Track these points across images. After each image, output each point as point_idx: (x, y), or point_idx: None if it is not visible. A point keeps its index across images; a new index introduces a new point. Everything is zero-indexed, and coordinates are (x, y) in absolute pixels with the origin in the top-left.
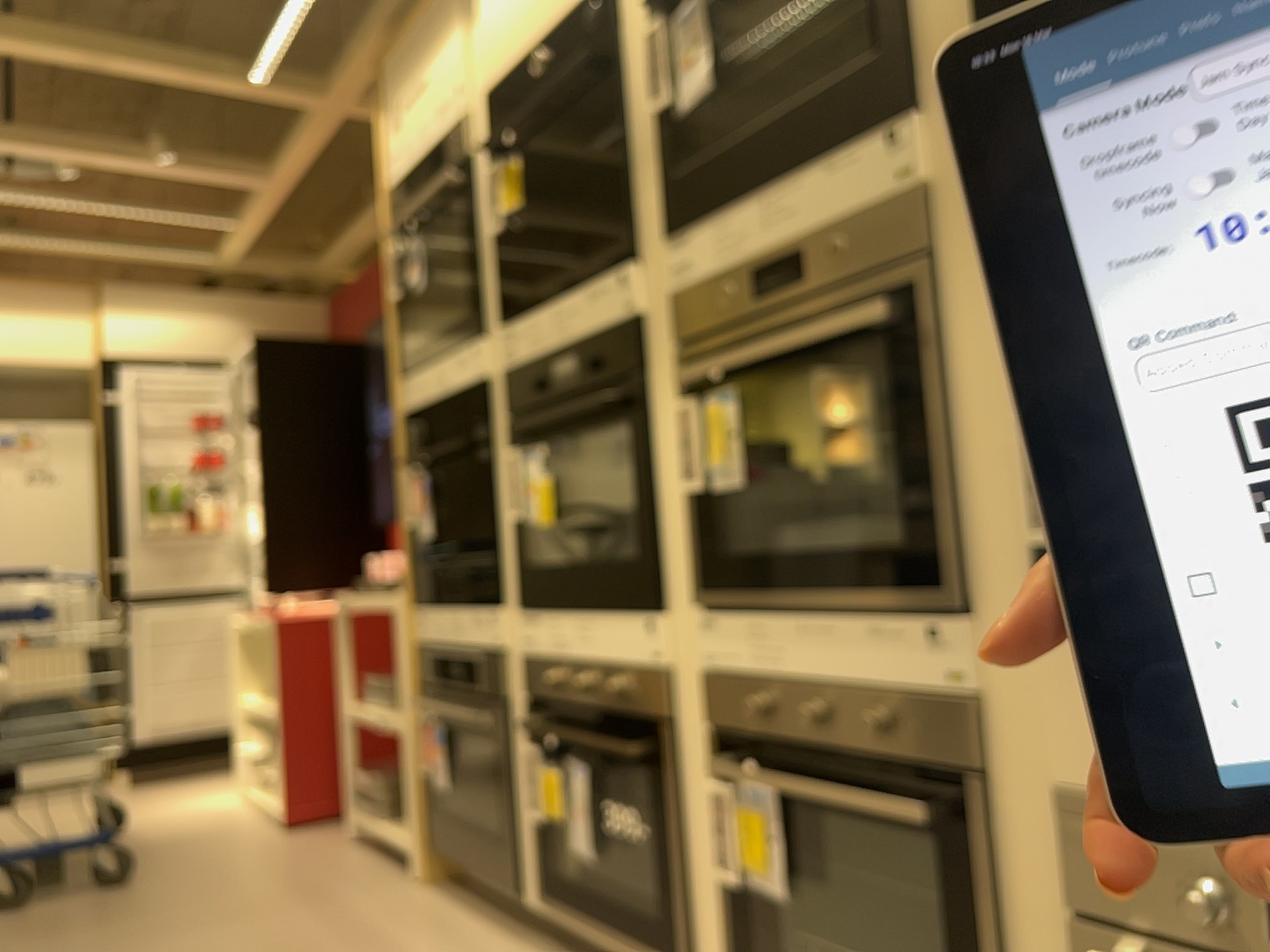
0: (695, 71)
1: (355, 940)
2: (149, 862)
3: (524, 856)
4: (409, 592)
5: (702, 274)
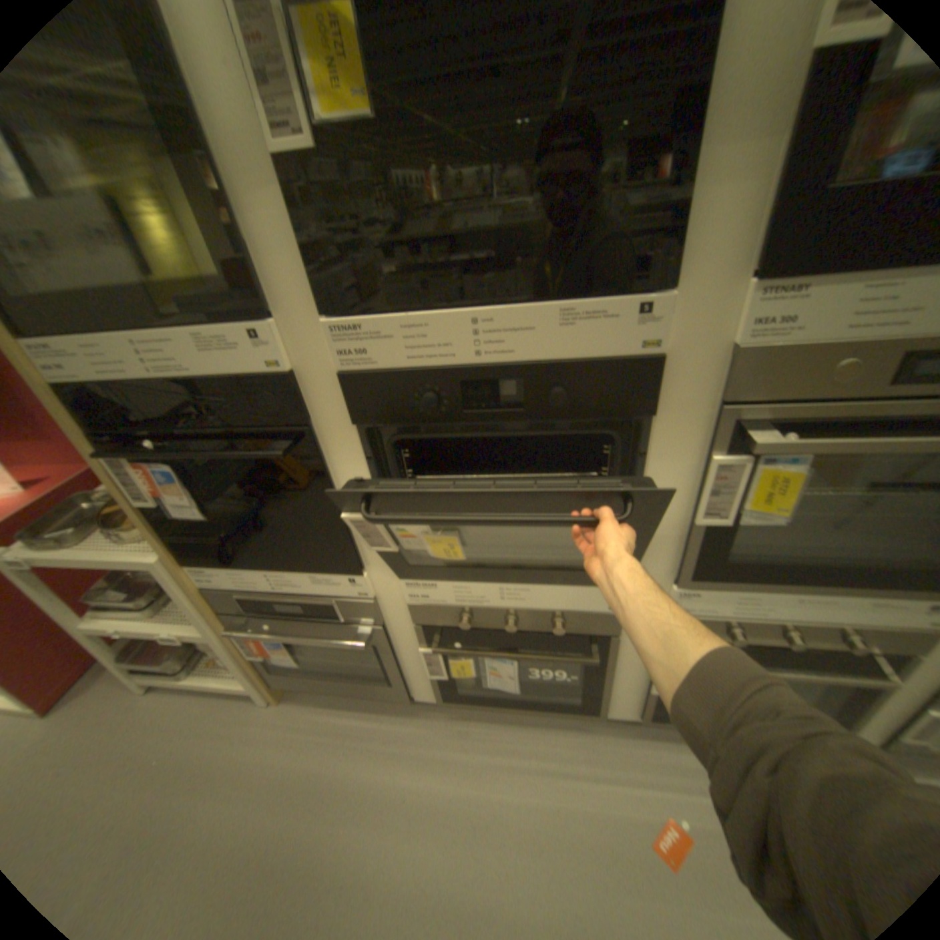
0: None
1: (297, 800)
2: None
3: (411, 687)
4: (168, 558)
5: (817, 338)
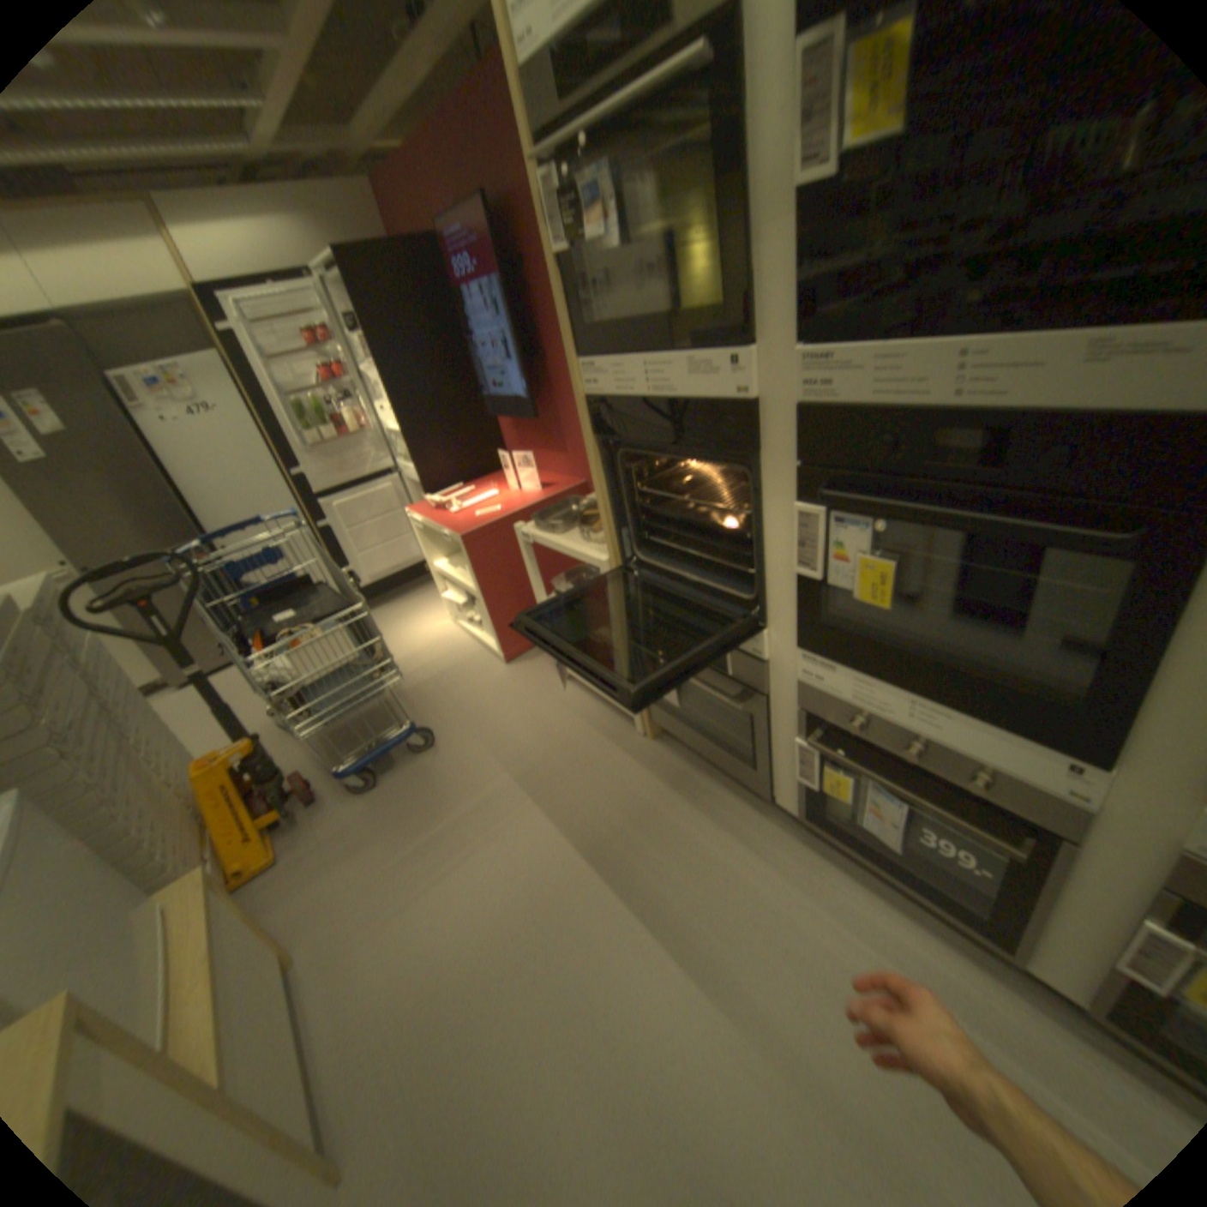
0: None
1: (642, 820)
2: (433, 713)
3: (778, 784)
4: (614, 563)
5: None
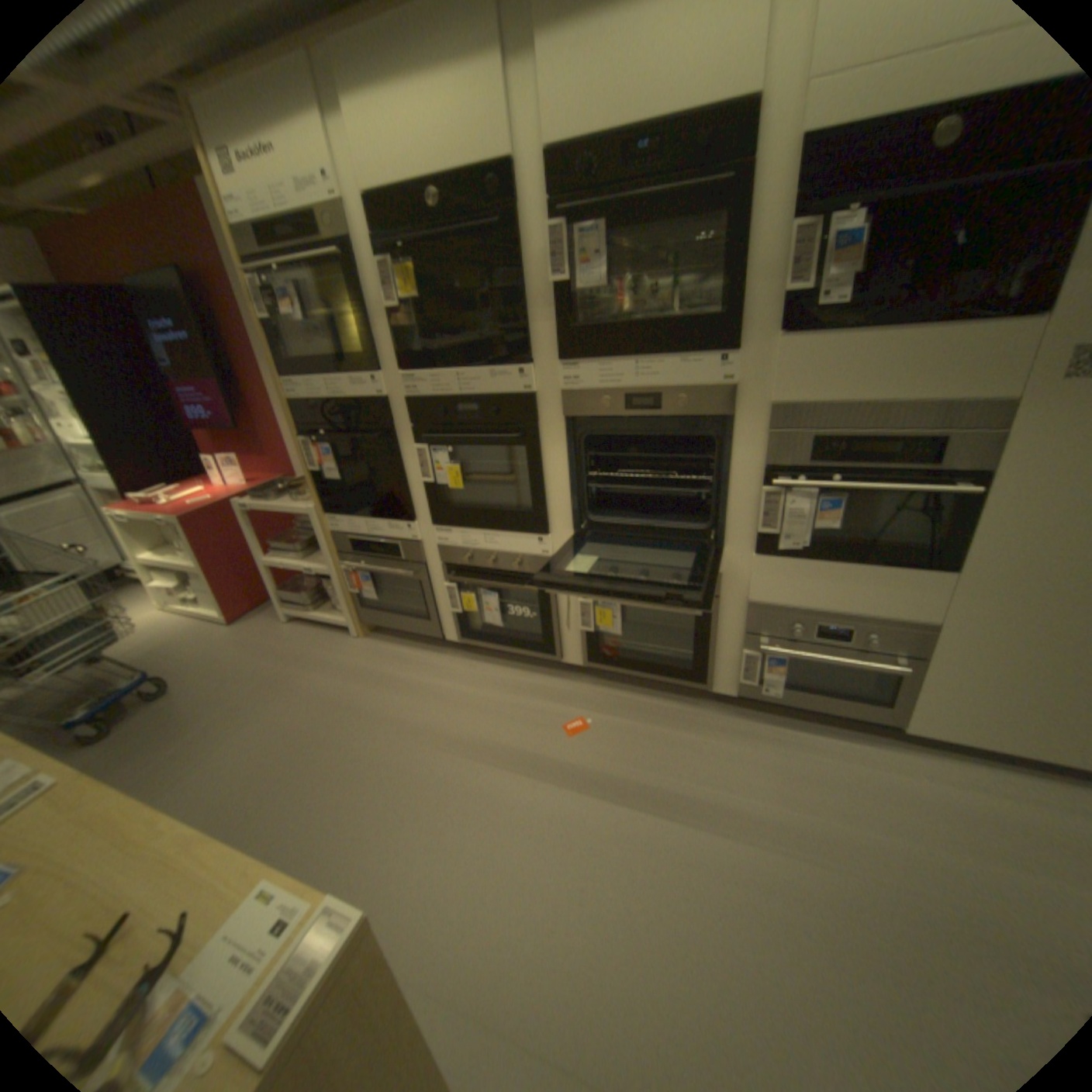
0: (594, 274)
1: (360, 680)
2: (156, 673)
3: (442, 625)
4: (318, 508)
5: (588, 389)
